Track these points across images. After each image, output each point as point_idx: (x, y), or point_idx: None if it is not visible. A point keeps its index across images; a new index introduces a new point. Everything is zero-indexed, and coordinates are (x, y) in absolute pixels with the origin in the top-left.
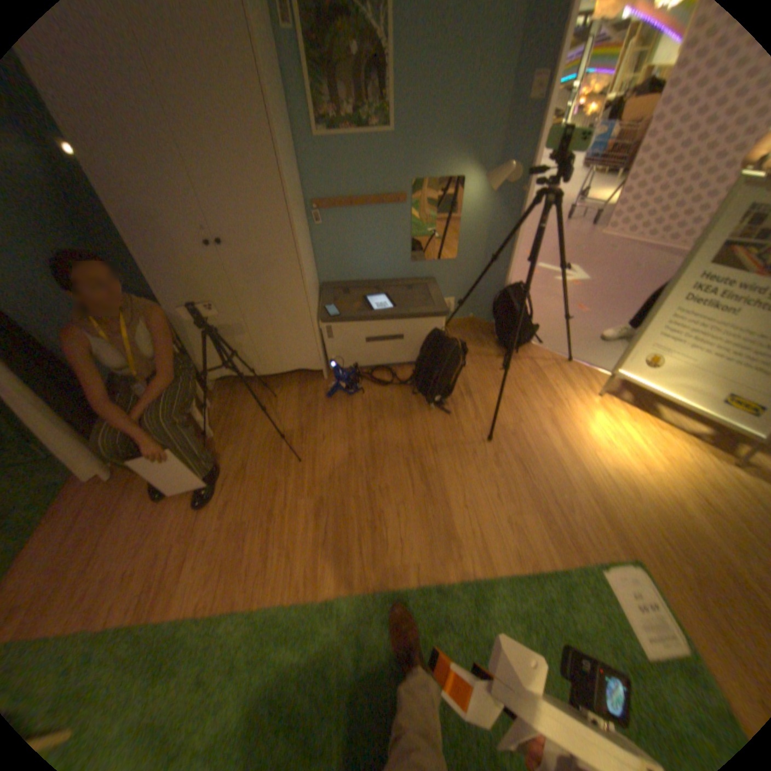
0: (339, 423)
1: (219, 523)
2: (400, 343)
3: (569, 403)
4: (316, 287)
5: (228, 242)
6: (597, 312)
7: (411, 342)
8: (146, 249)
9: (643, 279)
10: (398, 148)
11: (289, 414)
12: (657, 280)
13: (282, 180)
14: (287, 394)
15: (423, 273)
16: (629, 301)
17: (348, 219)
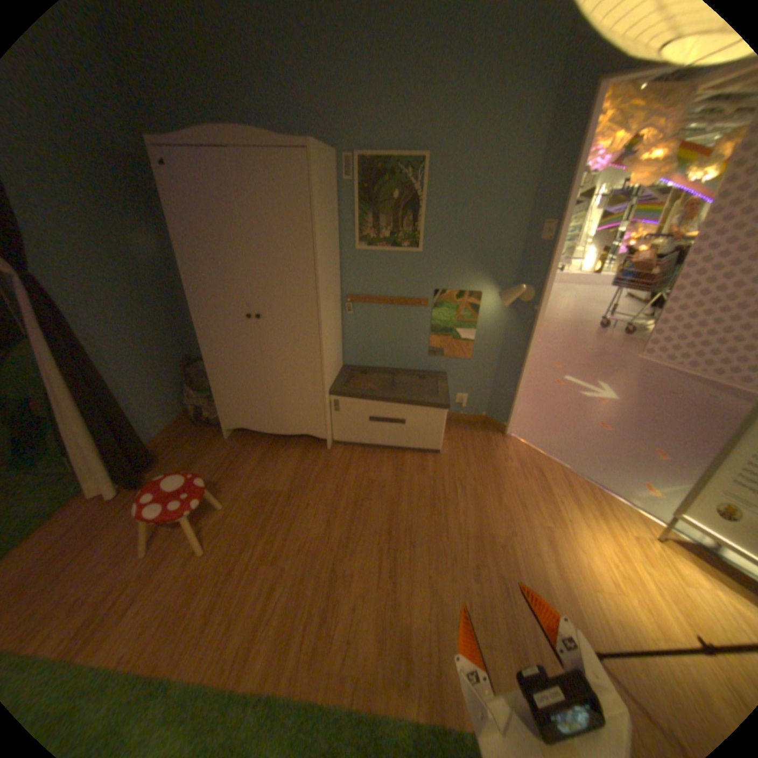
0: (326, 496)
1: (180, 571)
2: (404, 427)
3: (575, 526)
4: (338, 365)
5: (268, 318)
6: (622, 433)
7: (415, 428)
8: (203, 315)
9: (681, 407)
10: (425, 264)
11: (284, 476)
12: (697, 411)
13: (316, 278)
14: (289, 456)
15: (439, 367)
16: (661, 427)
17: (376, 313)
